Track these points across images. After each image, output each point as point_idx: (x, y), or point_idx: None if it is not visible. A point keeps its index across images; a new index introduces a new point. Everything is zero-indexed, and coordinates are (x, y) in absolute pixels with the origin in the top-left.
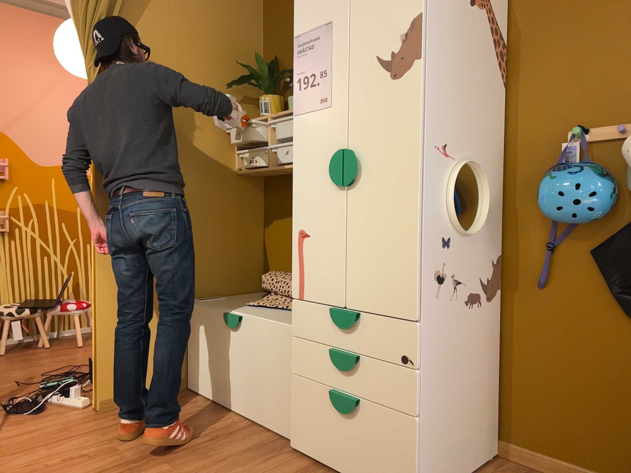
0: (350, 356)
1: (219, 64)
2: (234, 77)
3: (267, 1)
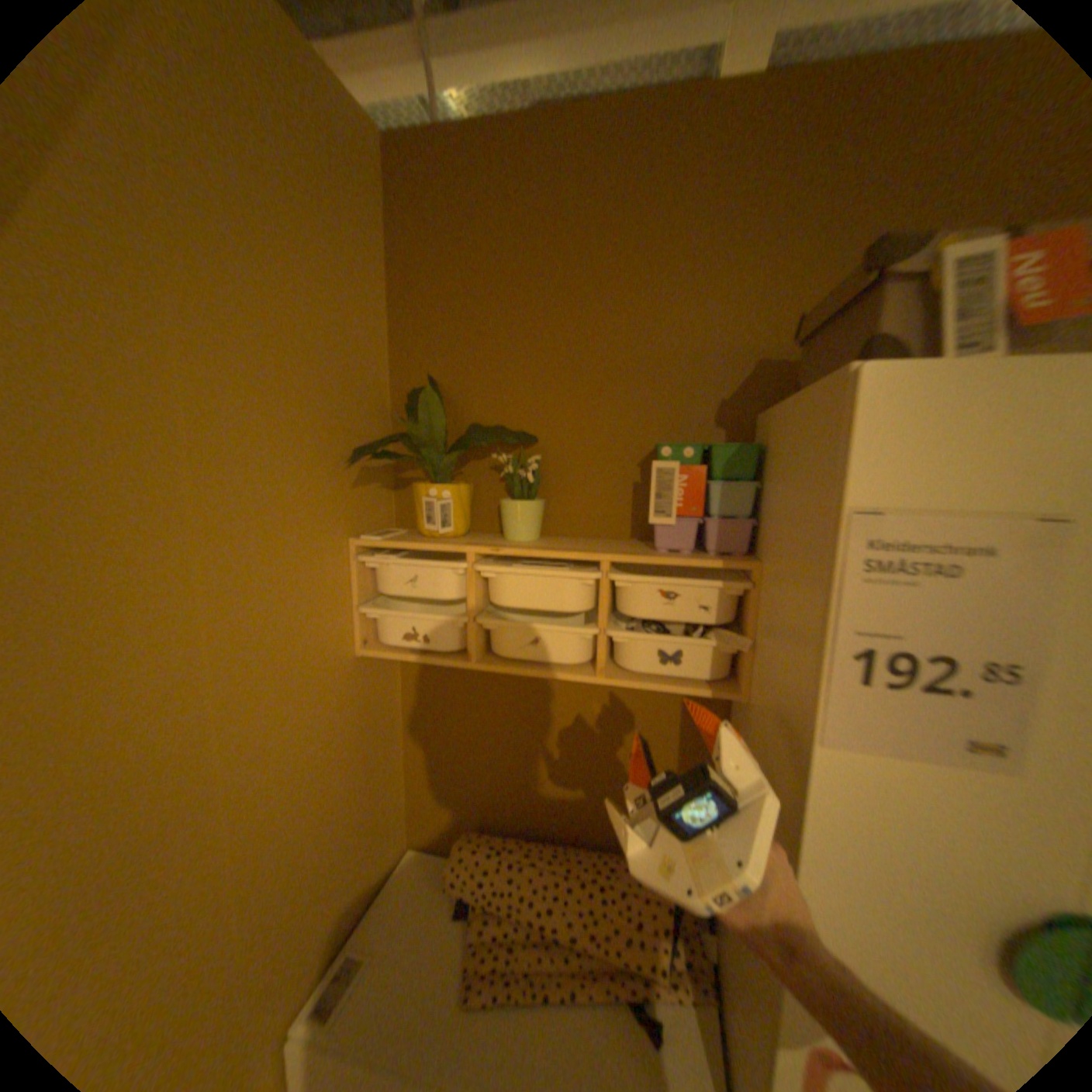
0: None
1: (307, 392)
2: (341, 422)
3: (397, 228)
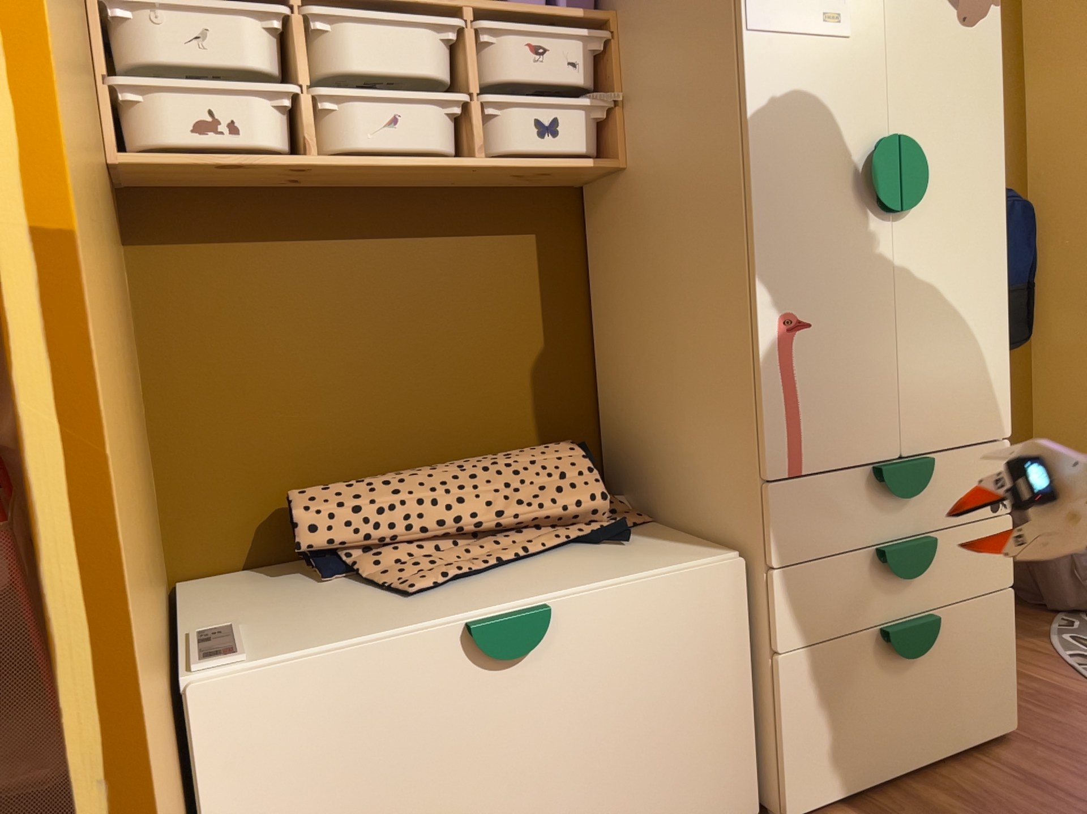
0: (926, 540)
1: None
2: None
3: None
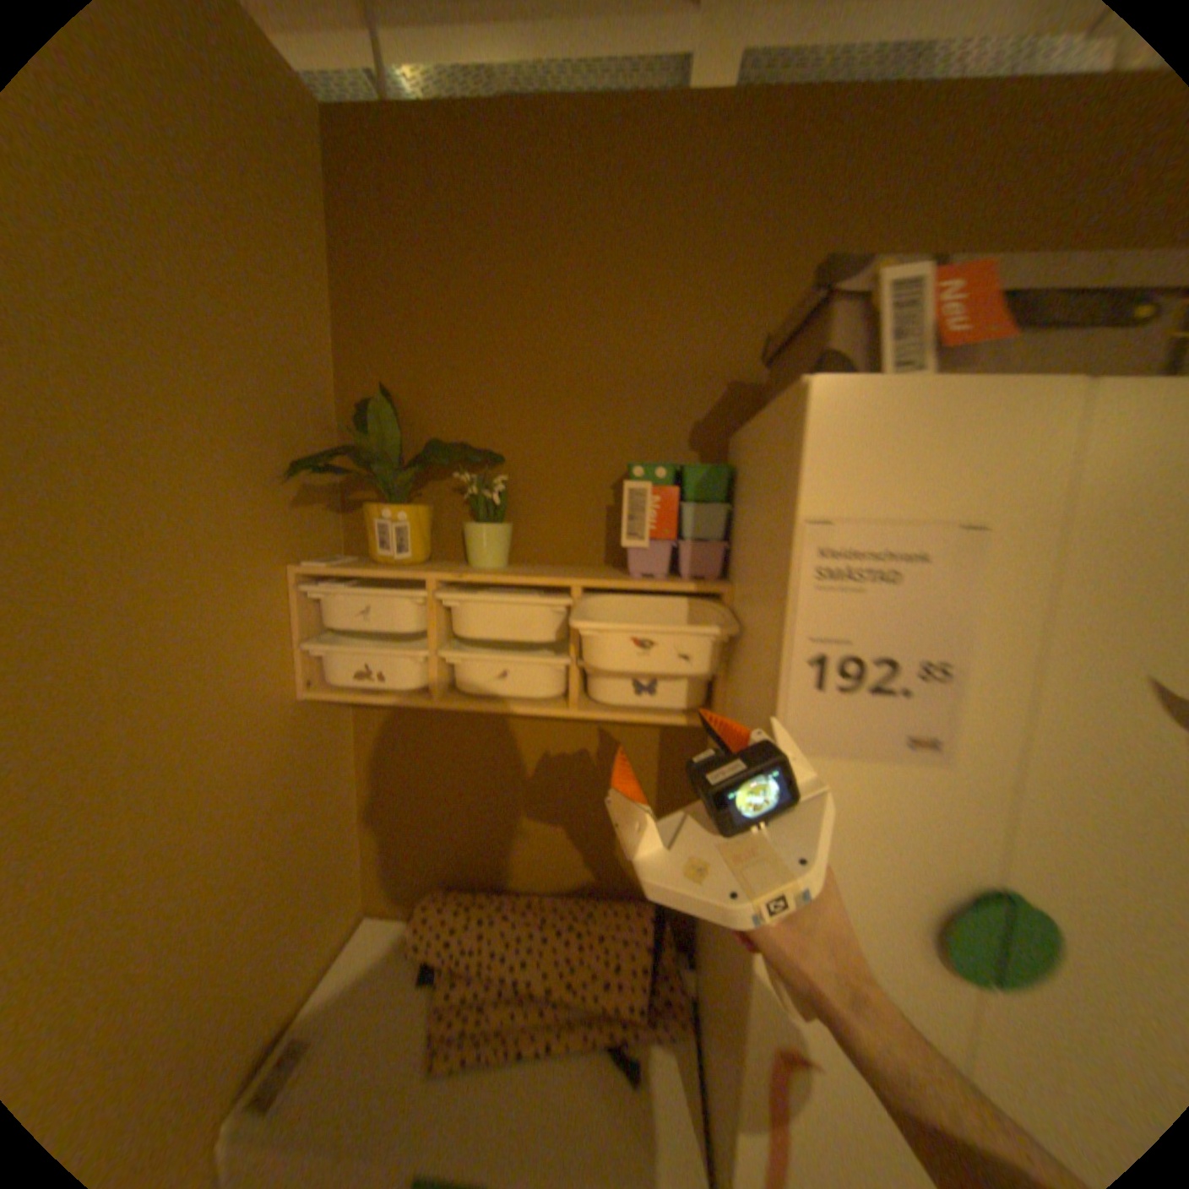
0: None
1: (234, 396)
2: (276, 433)
3: (342, 217)
